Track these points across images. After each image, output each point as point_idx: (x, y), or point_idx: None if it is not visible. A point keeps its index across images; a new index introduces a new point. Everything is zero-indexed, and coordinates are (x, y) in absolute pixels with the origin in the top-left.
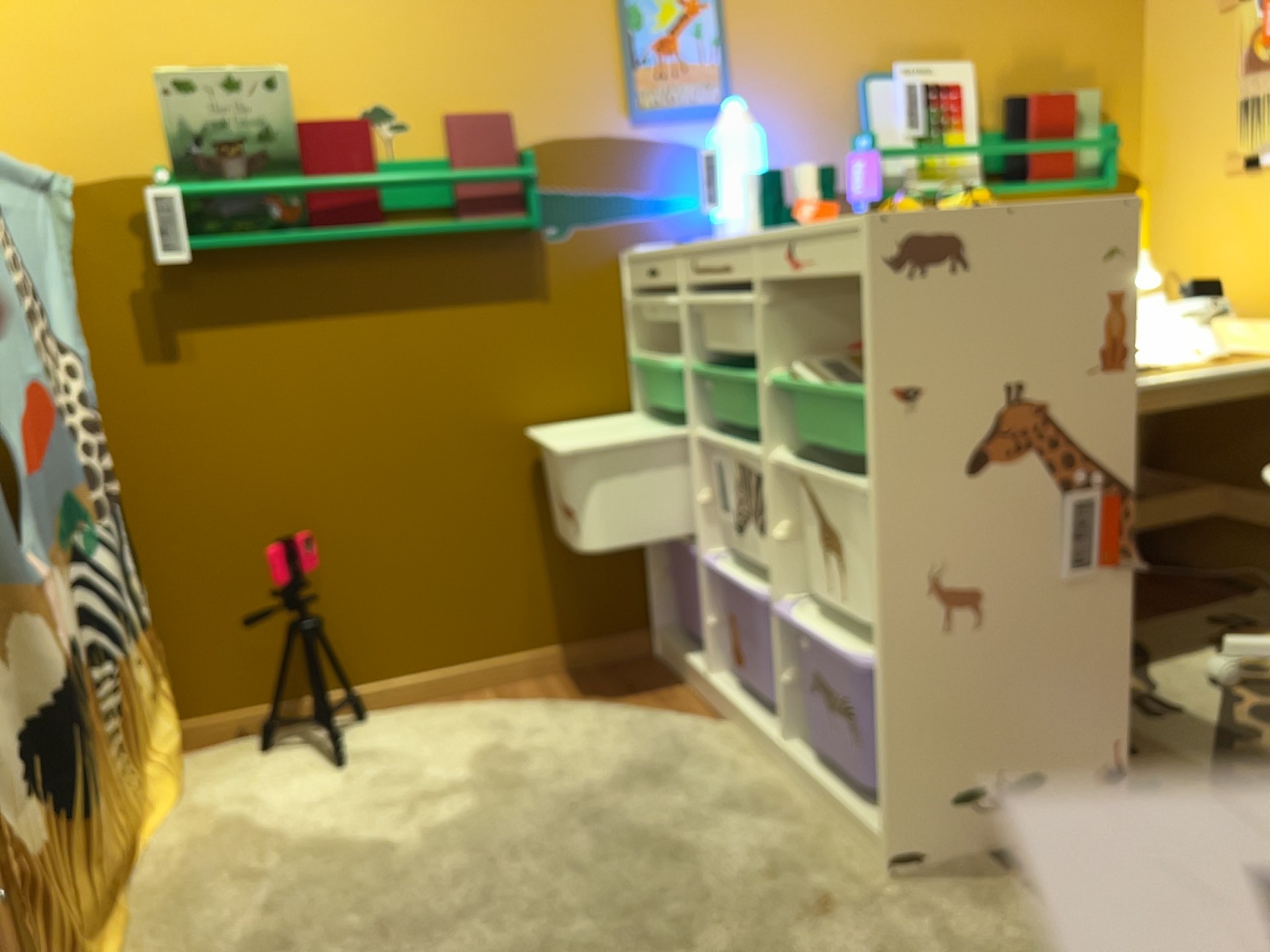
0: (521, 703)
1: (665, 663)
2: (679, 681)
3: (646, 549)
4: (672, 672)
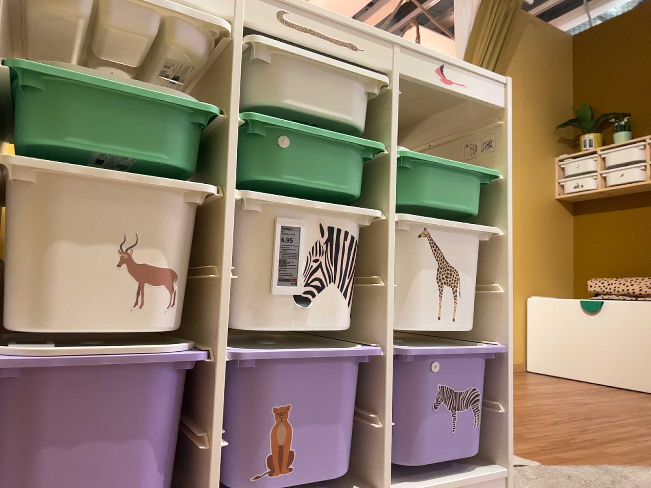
0: None
1: None
2: None
3: None
4: None
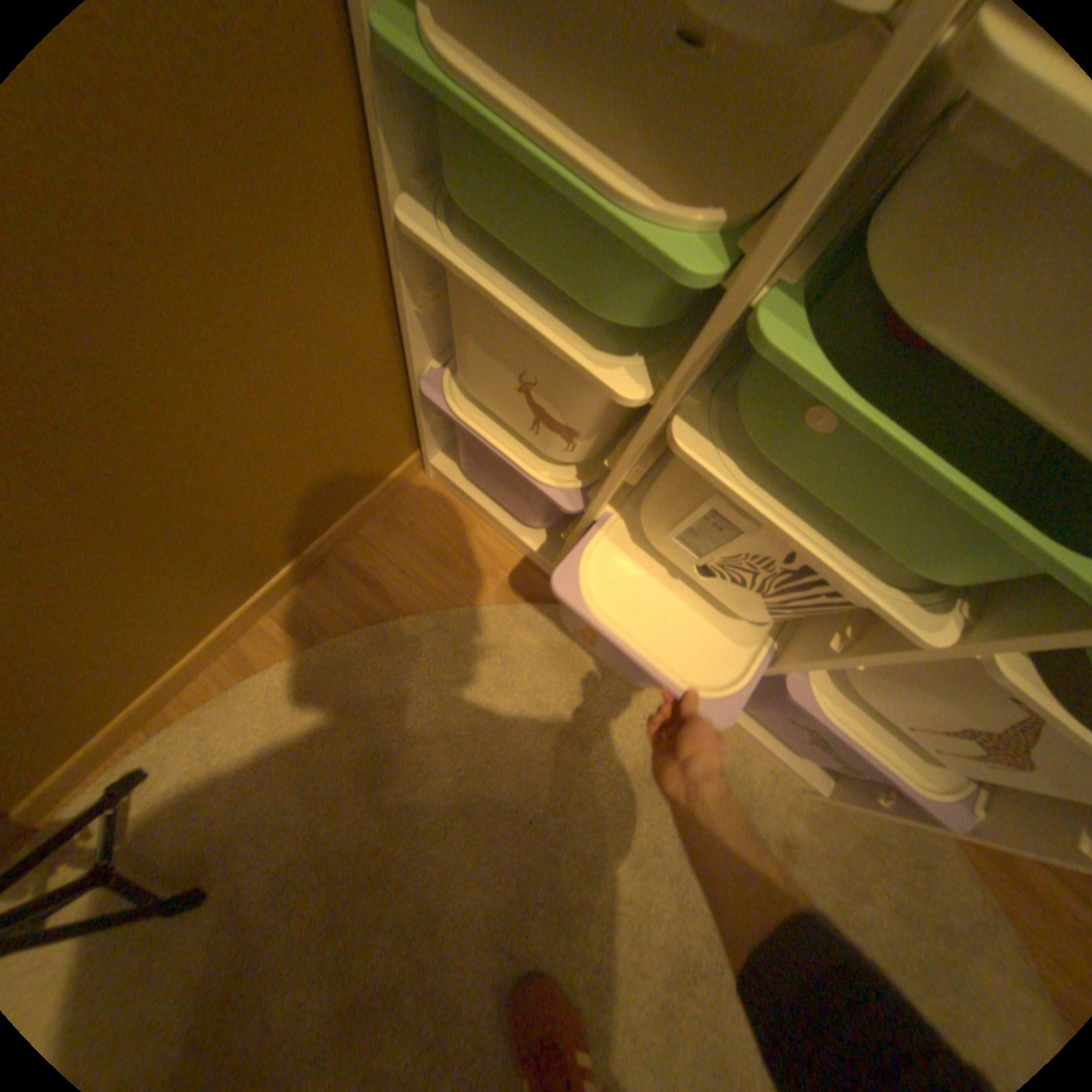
0: (338, 640)
1: (452, 493)
2: (486, 526)
3: (409, 390)
4: (469, 510)
